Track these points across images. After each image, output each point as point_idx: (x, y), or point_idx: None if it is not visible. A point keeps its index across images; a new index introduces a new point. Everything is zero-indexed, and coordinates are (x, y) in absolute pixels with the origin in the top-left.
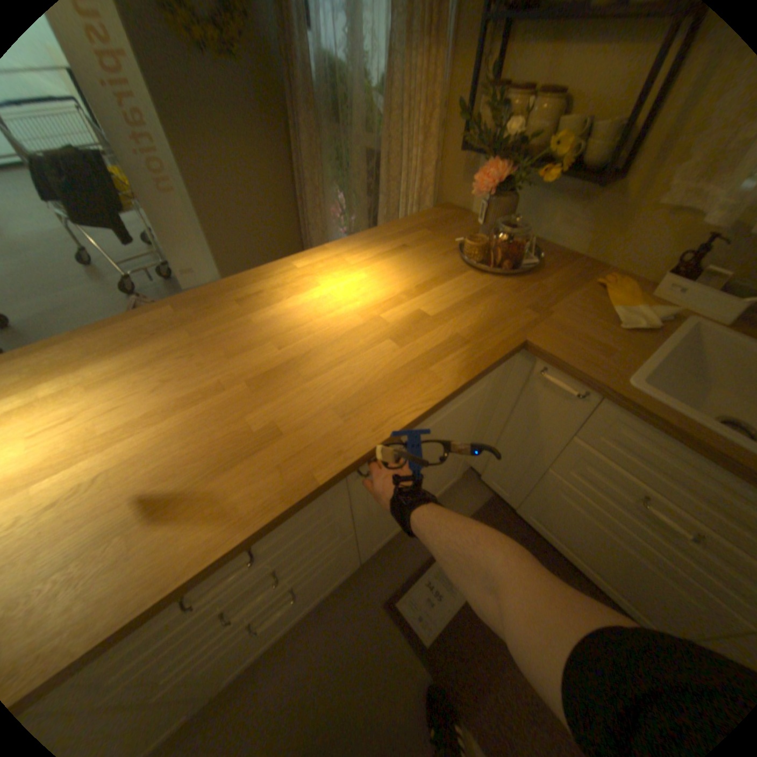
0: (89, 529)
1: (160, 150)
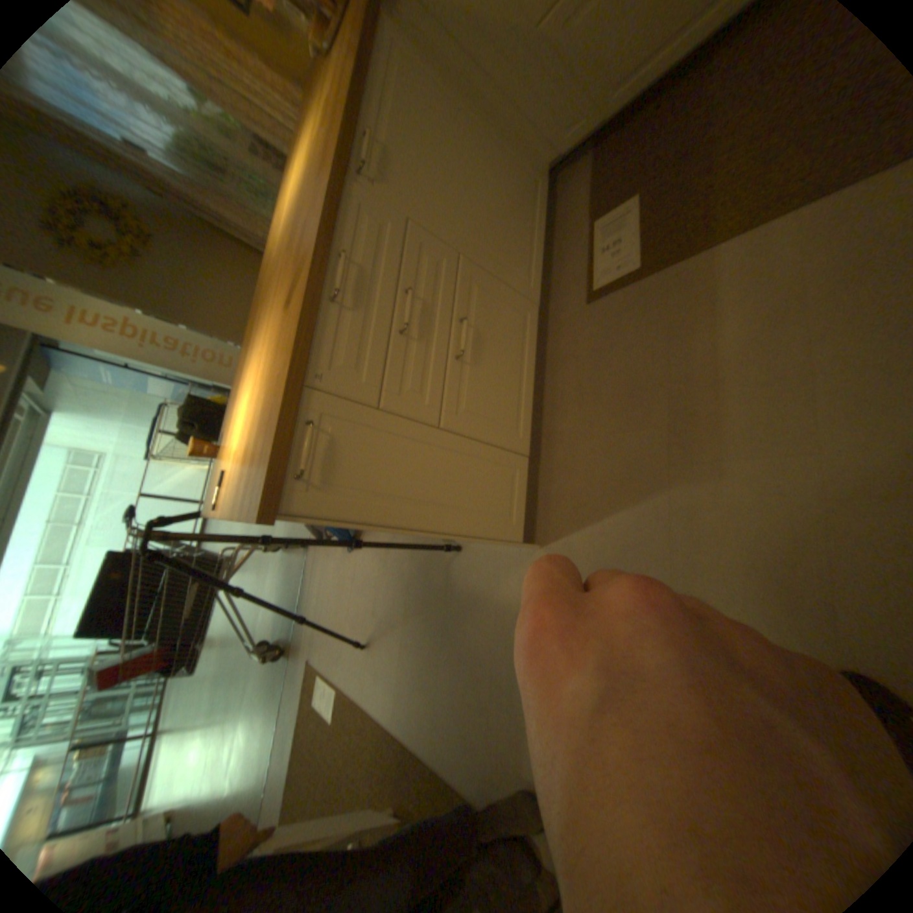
0: (278, 340)
1: (200, 343)
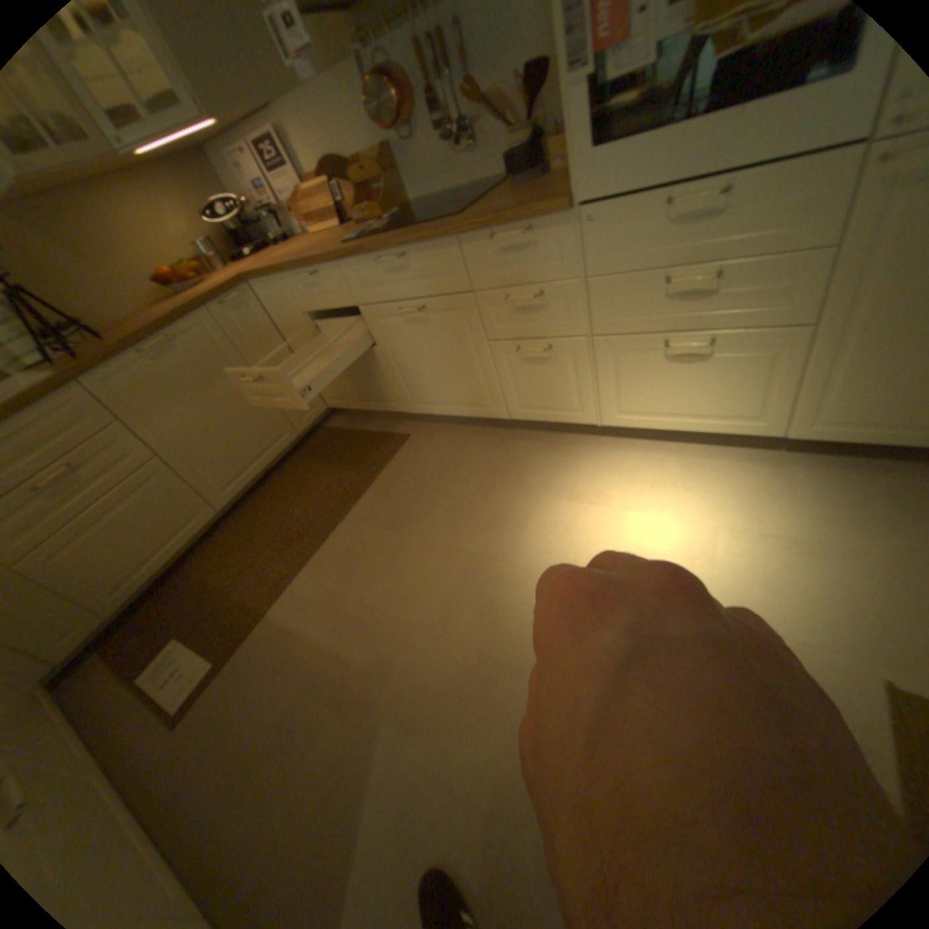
0: None
1: None
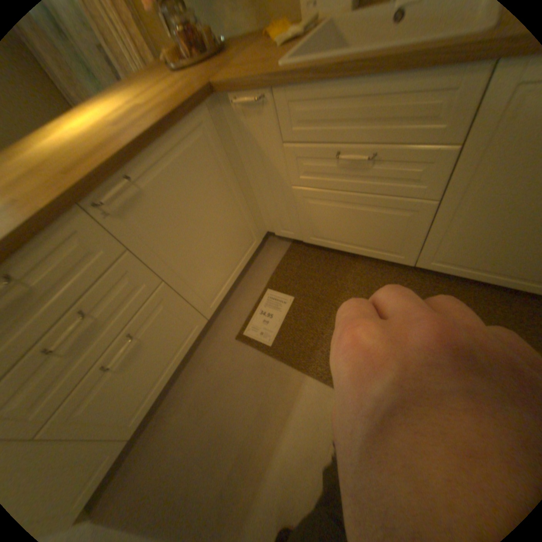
0: None
1: None
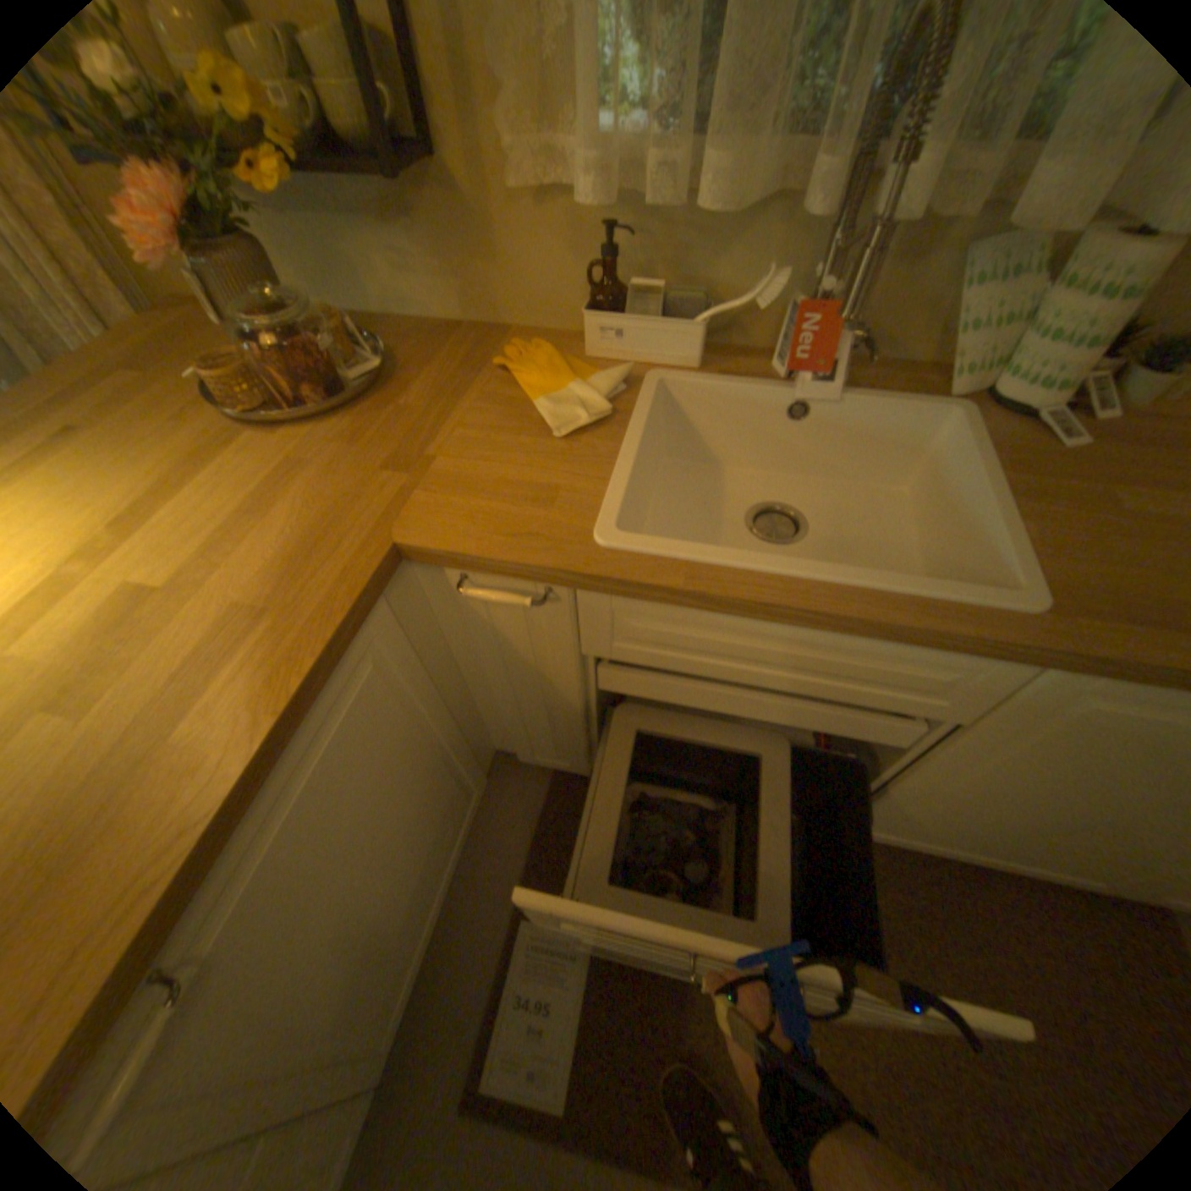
0: None
1: None
